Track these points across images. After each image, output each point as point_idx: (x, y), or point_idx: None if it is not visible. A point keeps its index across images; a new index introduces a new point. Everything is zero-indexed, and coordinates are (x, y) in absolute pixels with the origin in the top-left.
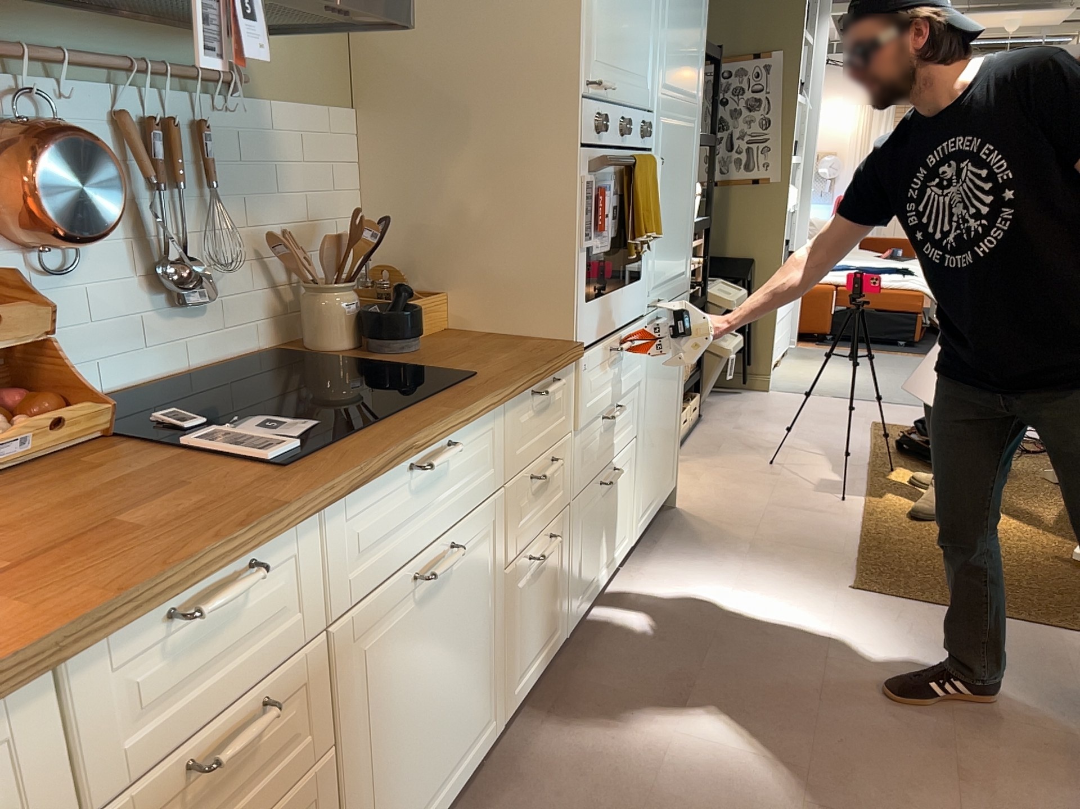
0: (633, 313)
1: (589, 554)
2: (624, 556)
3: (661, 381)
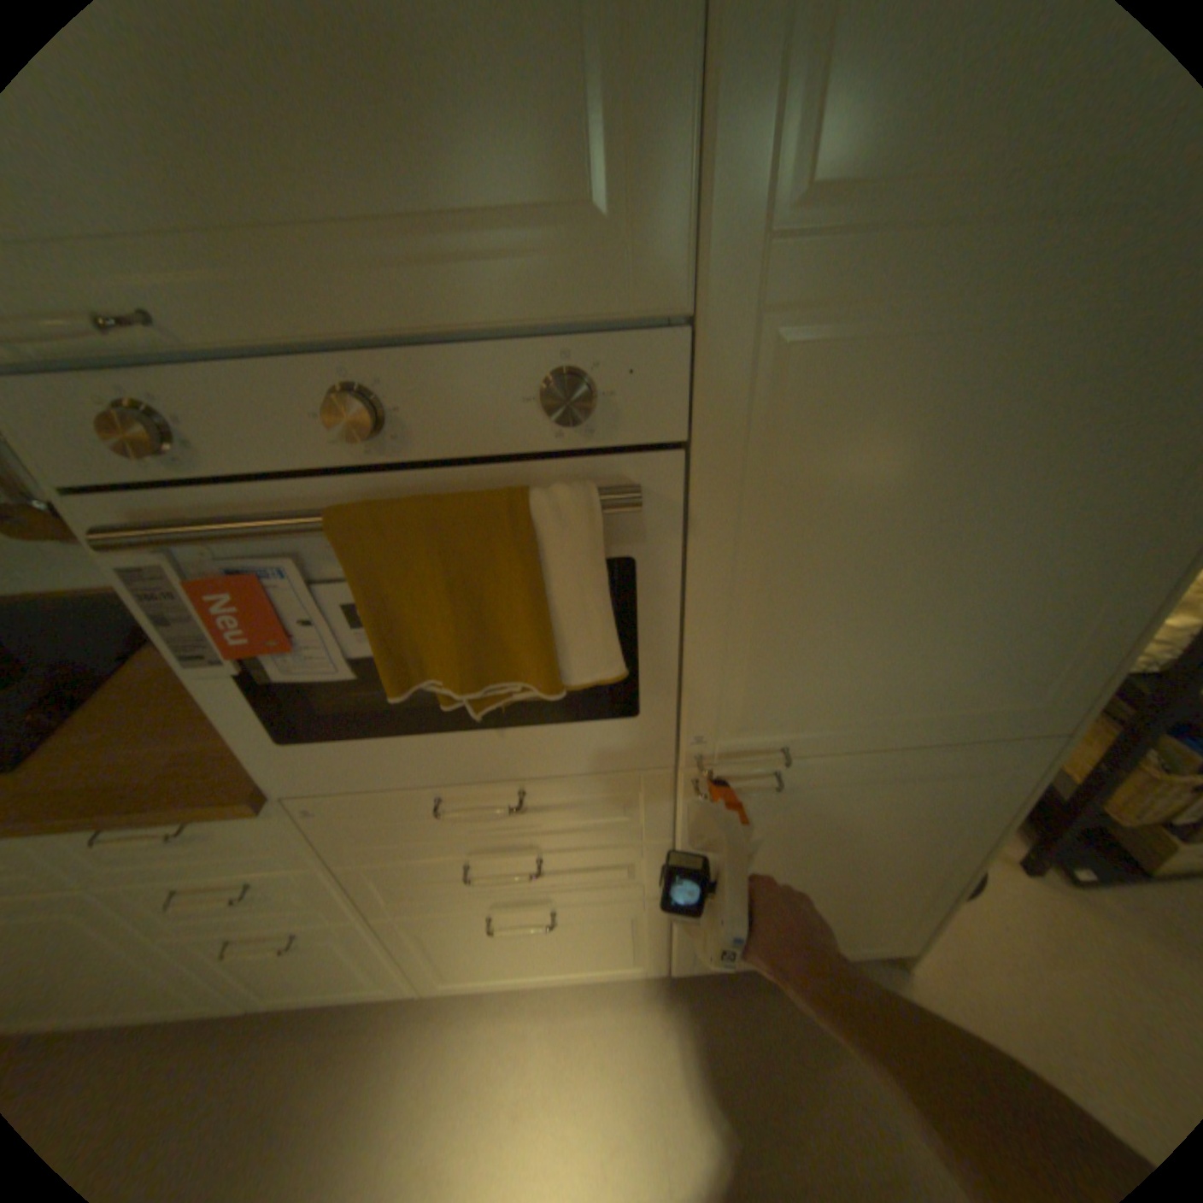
0: (586, 765)
1: (468, 963)
2: (634, 979)
3: (810, 852)
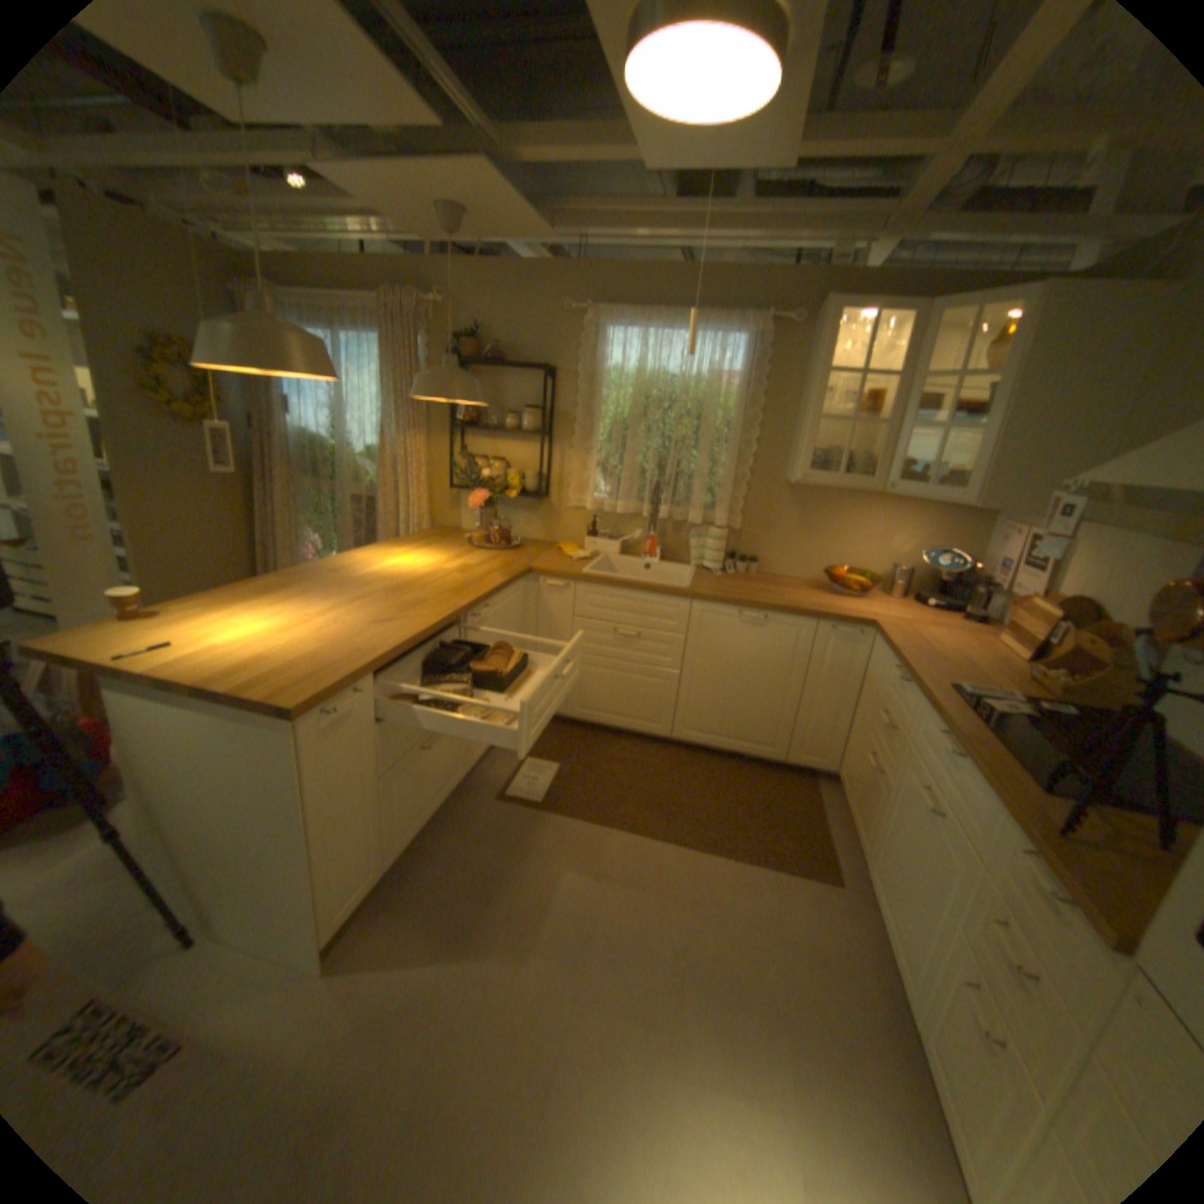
0: None
1: None
2: None
3: None
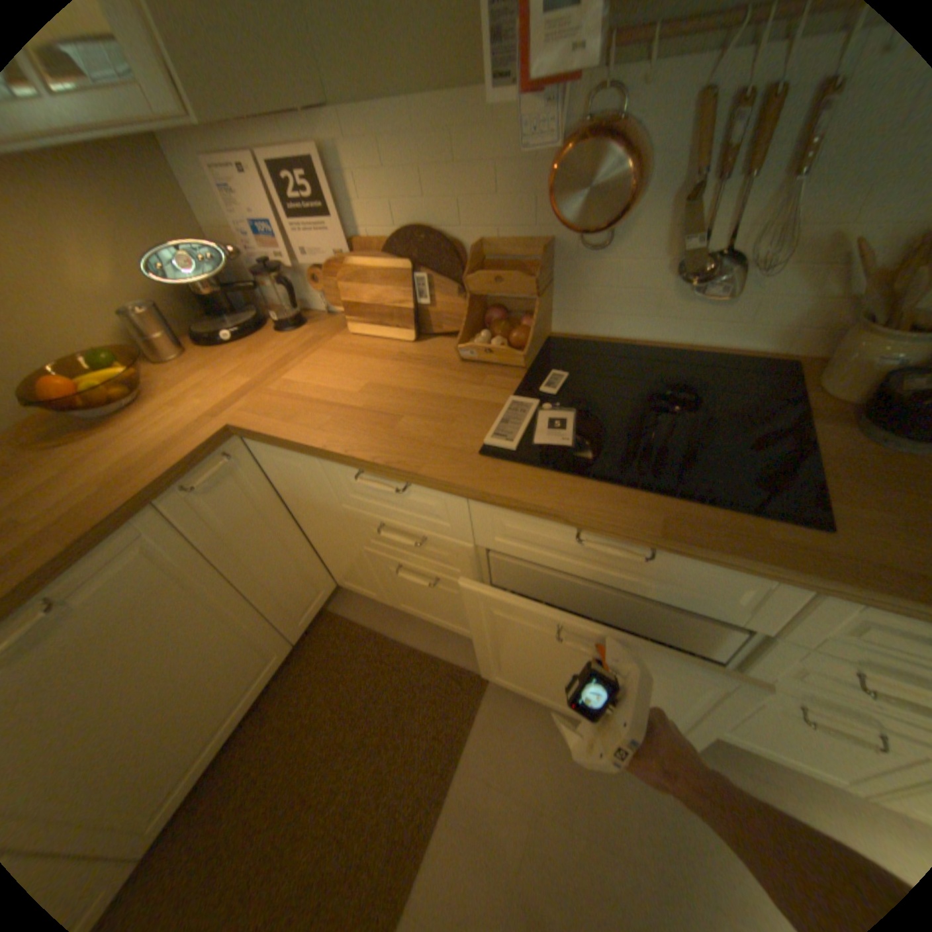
0: None
1: None
2: None
3: None
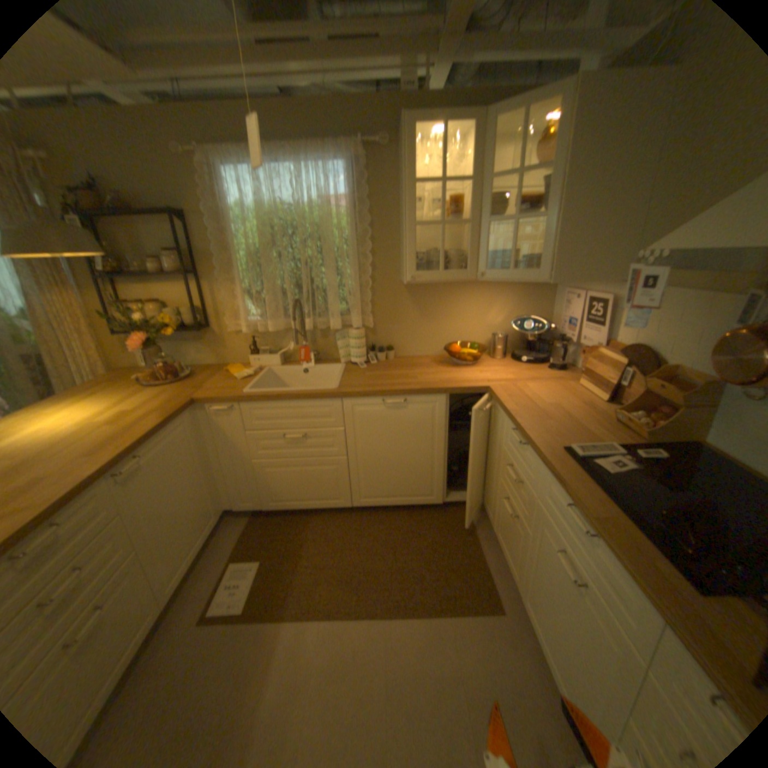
0: None
1: None
2: None
3: None
